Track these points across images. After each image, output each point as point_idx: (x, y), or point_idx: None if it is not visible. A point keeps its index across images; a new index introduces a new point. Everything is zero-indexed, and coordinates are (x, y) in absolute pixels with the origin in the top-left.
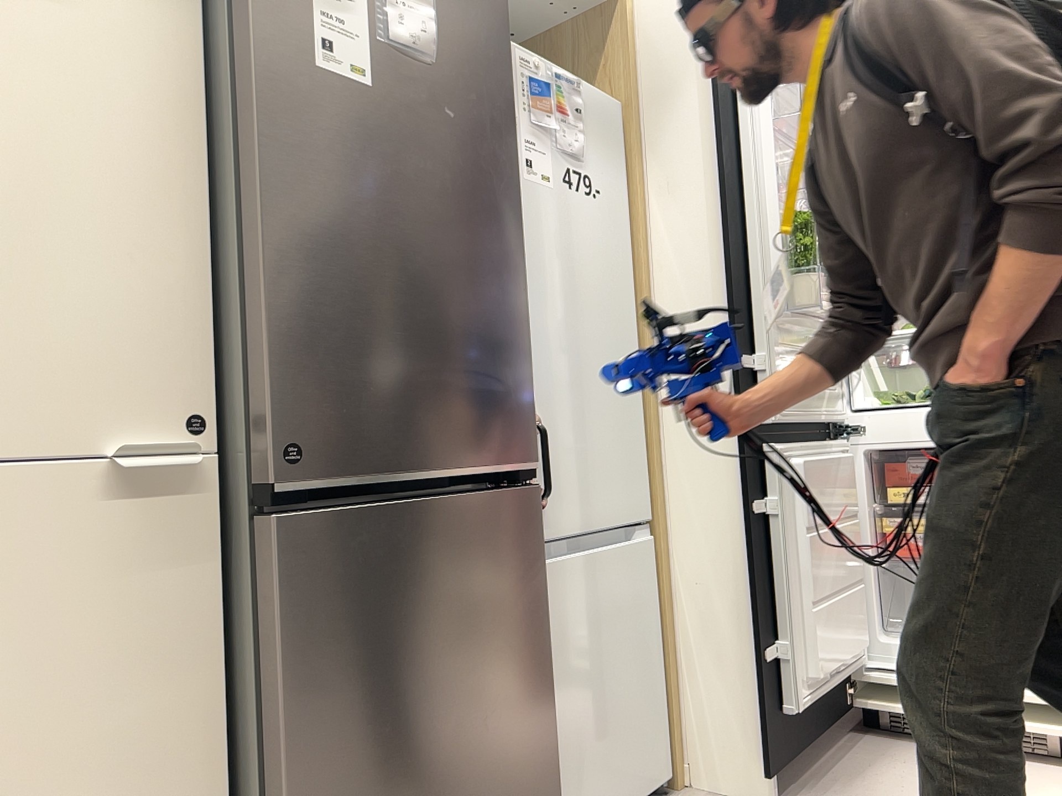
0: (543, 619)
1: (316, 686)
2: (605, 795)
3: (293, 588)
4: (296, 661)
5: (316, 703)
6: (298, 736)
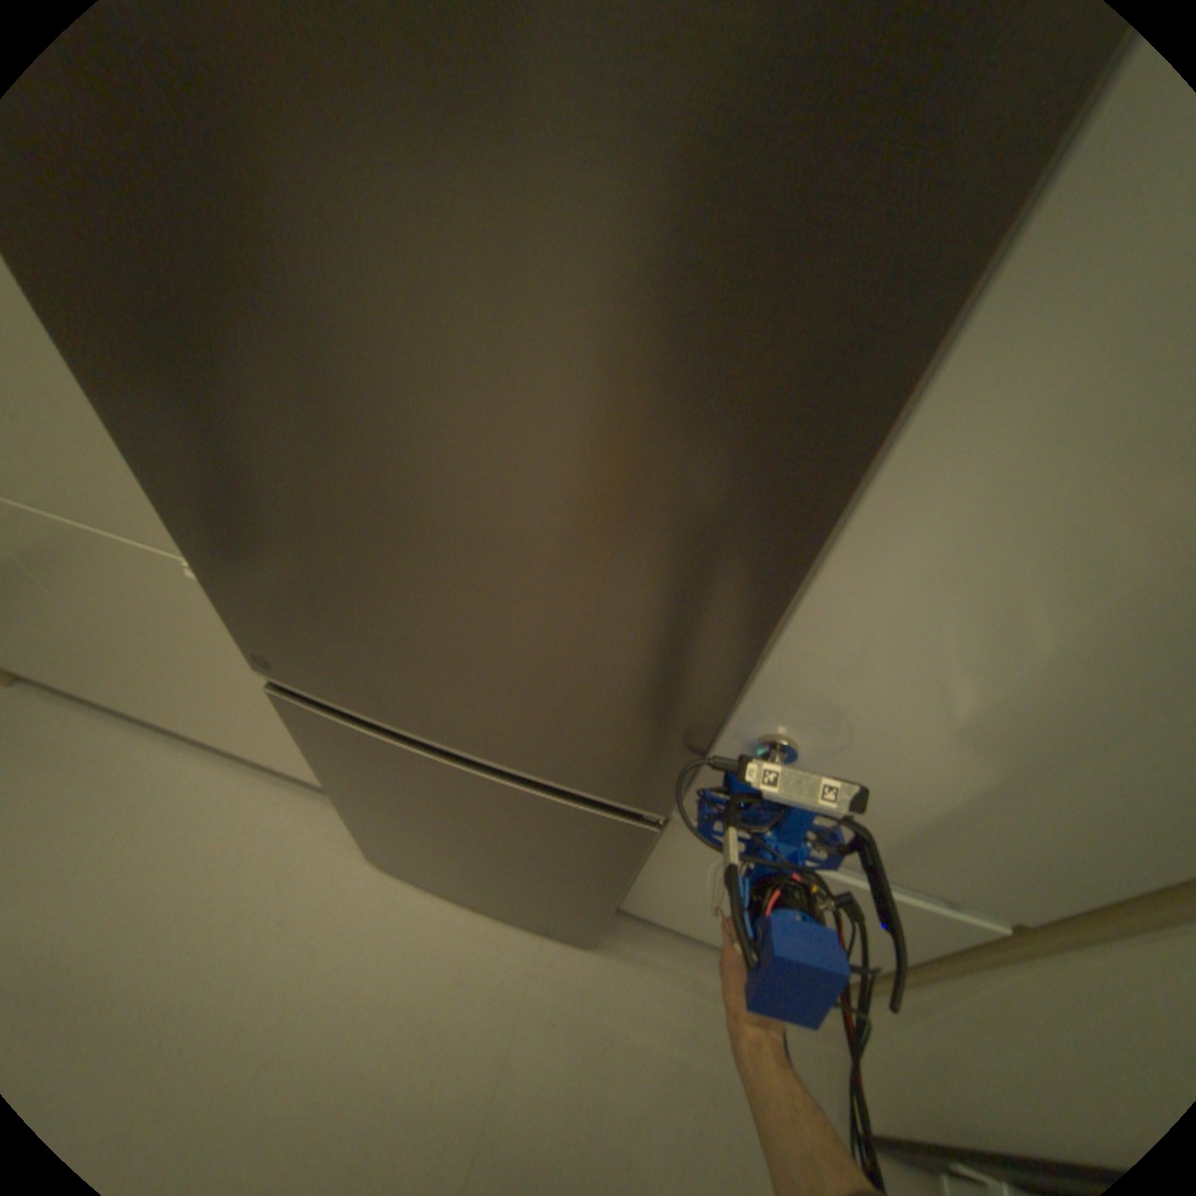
0: (616, 881)
1: (336, 776)
2: (716, 939)
3: (298, 728)
4: (315, 758)
5: (338, 782)
6: (330, 784)
